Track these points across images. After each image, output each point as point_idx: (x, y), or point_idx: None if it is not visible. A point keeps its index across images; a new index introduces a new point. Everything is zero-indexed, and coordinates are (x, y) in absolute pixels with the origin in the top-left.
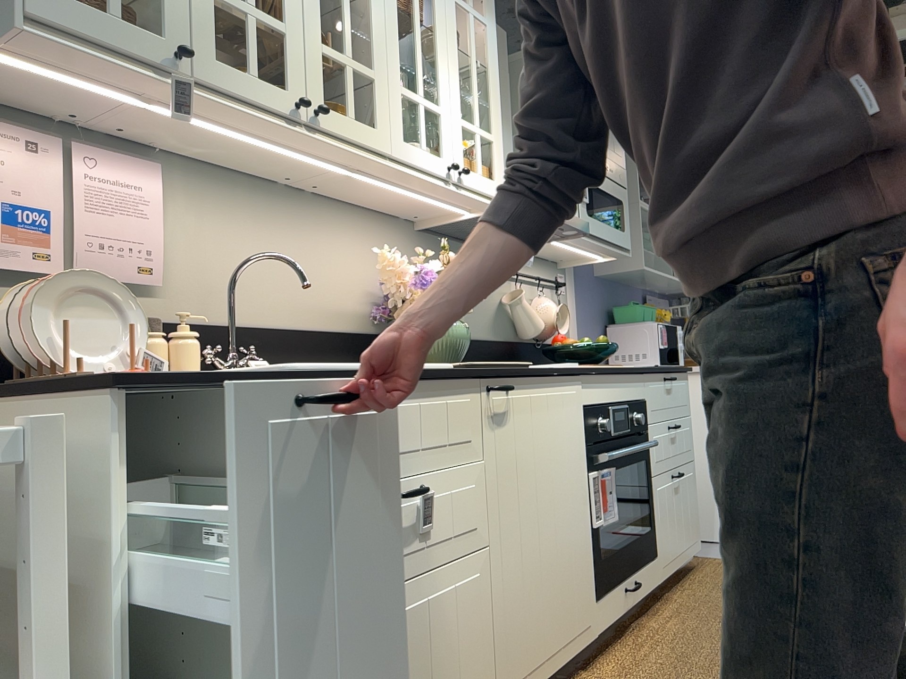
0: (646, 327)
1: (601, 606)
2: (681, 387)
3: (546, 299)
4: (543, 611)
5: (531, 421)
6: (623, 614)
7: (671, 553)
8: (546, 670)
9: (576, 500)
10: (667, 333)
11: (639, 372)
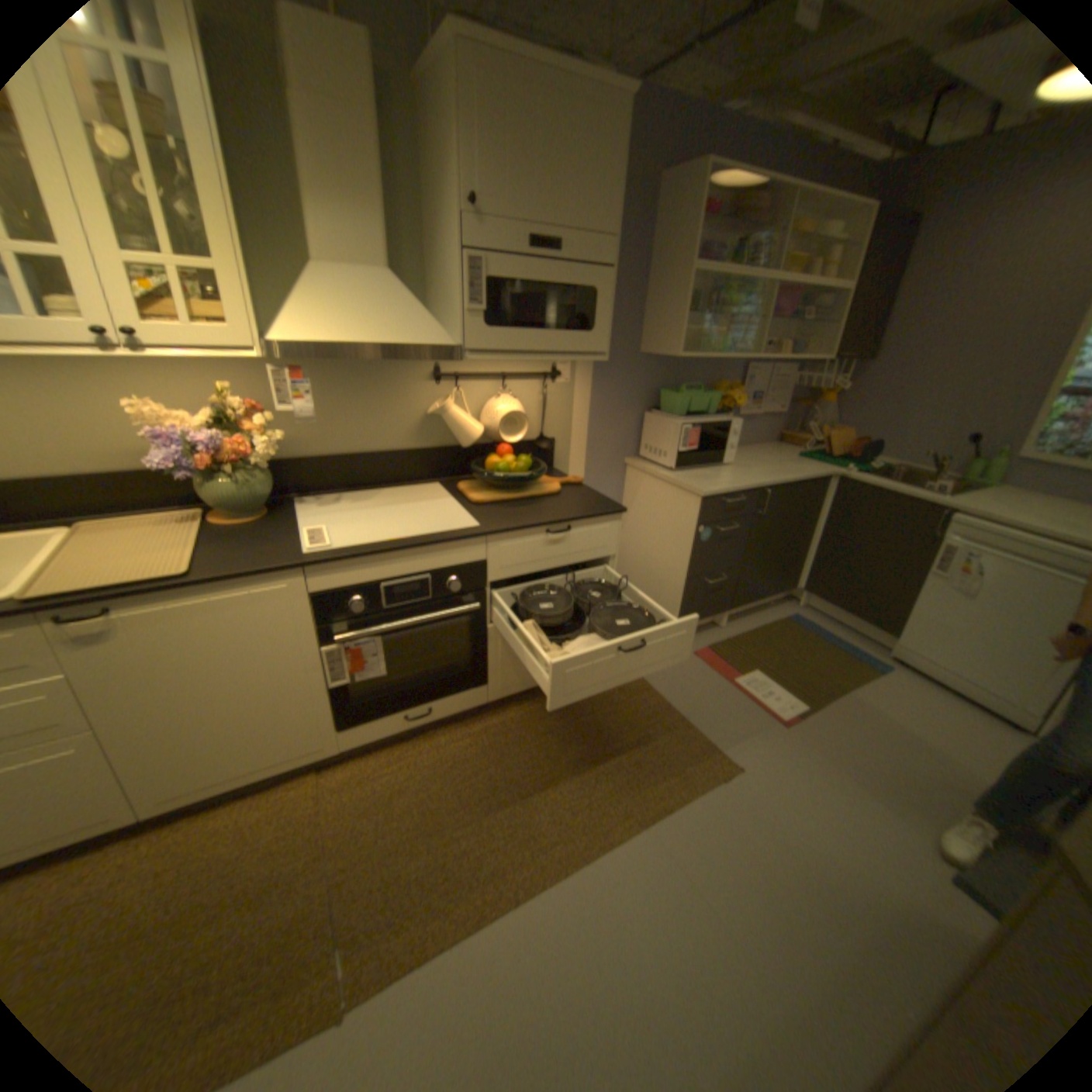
0: (675, 422)
1: (348, 733)
2: (592, 532)
3: (499, 401)
4: (218, 753)
5: (174, 627)
6: (398, 732)
7: (519, 678)
8: (230, 784)
9: (288, 671)
10: (695, 433)
11: (461, 540)
